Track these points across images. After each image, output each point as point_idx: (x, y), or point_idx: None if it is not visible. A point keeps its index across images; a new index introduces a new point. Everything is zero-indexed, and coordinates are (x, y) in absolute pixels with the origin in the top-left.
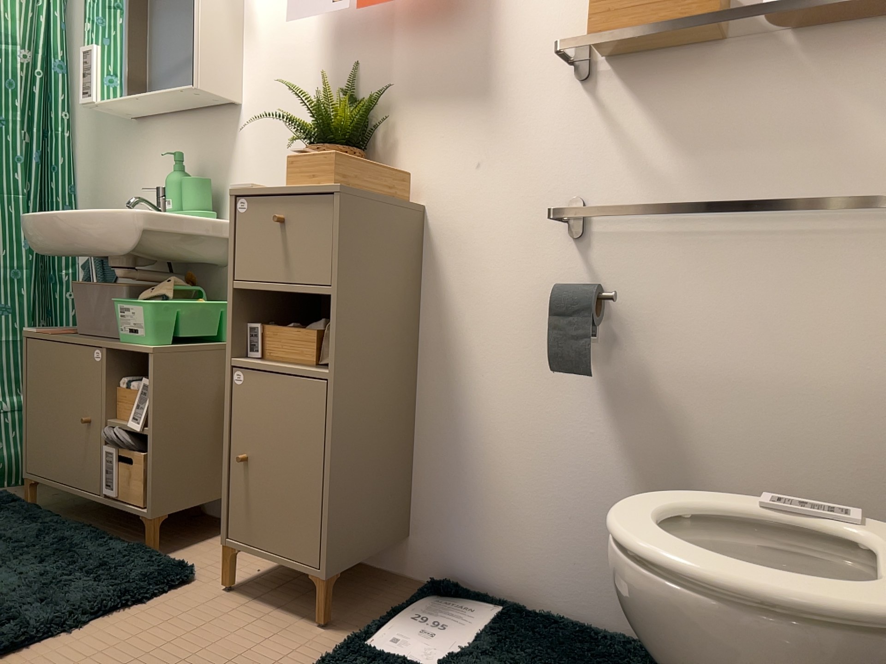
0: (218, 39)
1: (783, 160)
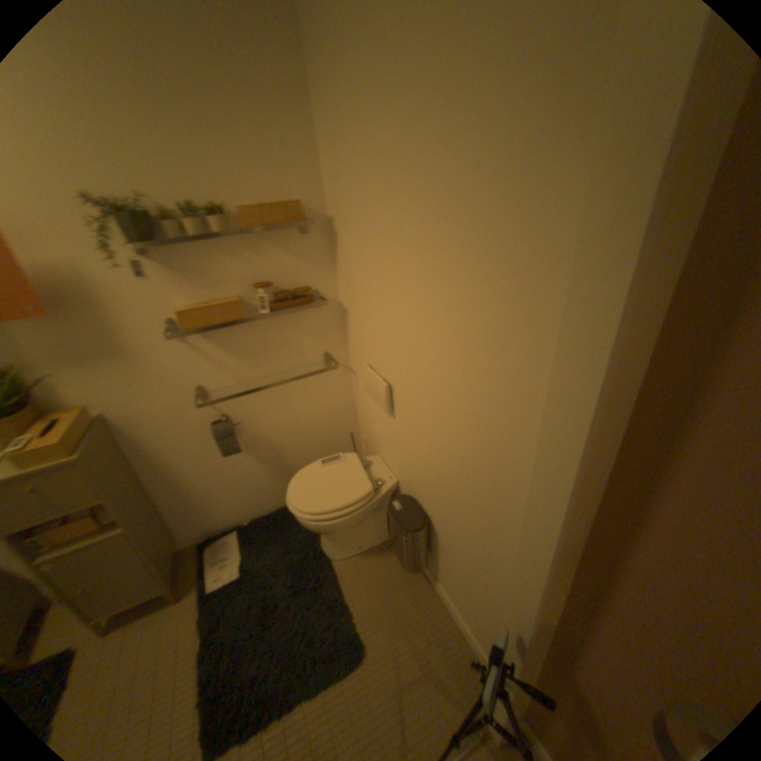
0: None
1: (277, 354)
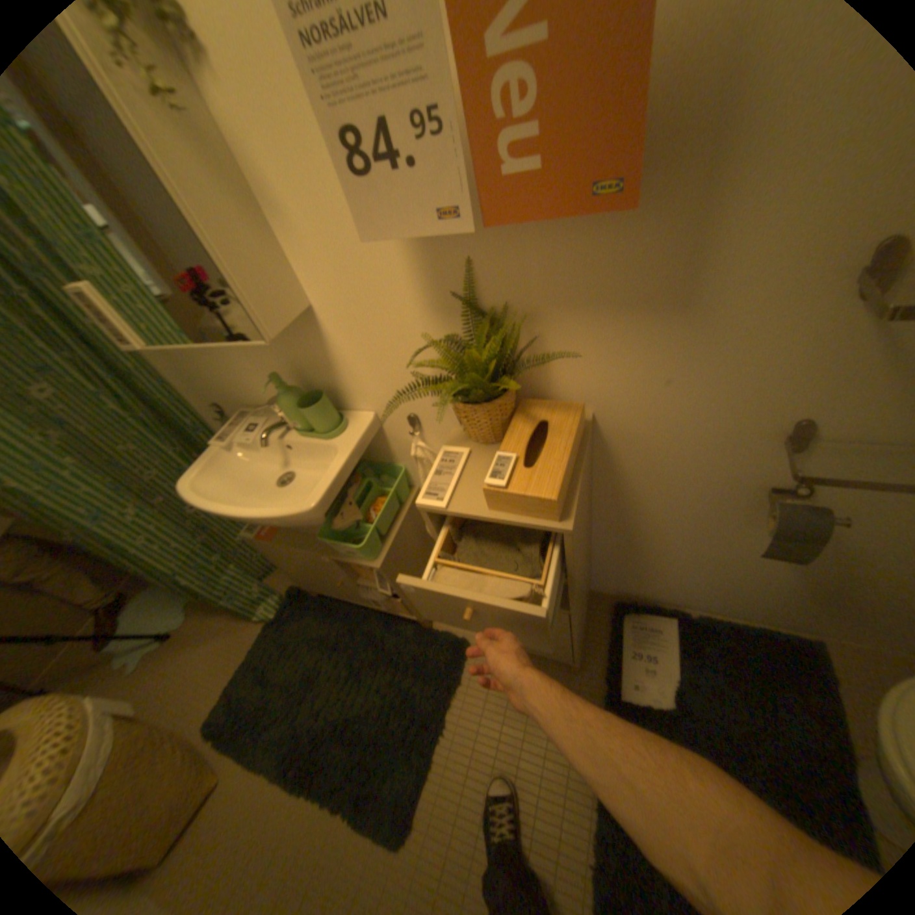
0: (248, 253)
1: None
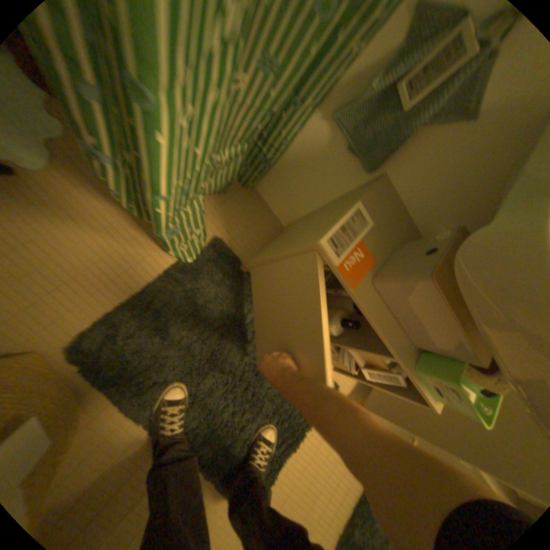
0: None
1: None
